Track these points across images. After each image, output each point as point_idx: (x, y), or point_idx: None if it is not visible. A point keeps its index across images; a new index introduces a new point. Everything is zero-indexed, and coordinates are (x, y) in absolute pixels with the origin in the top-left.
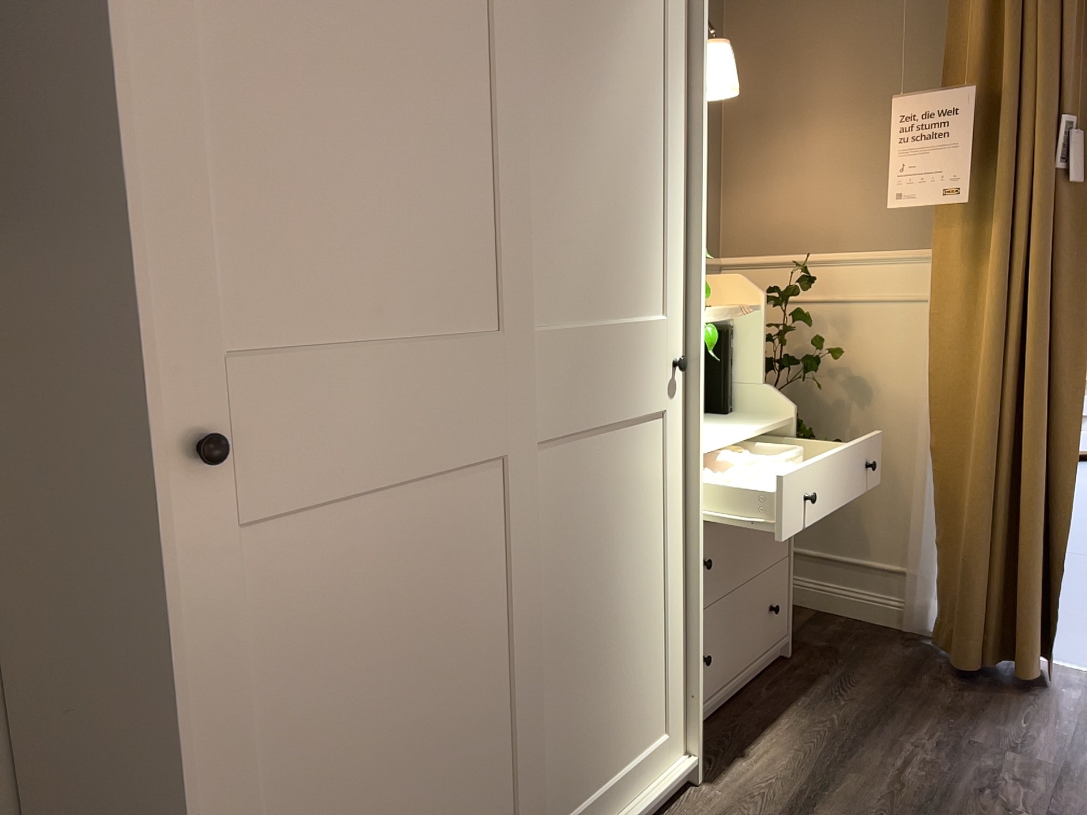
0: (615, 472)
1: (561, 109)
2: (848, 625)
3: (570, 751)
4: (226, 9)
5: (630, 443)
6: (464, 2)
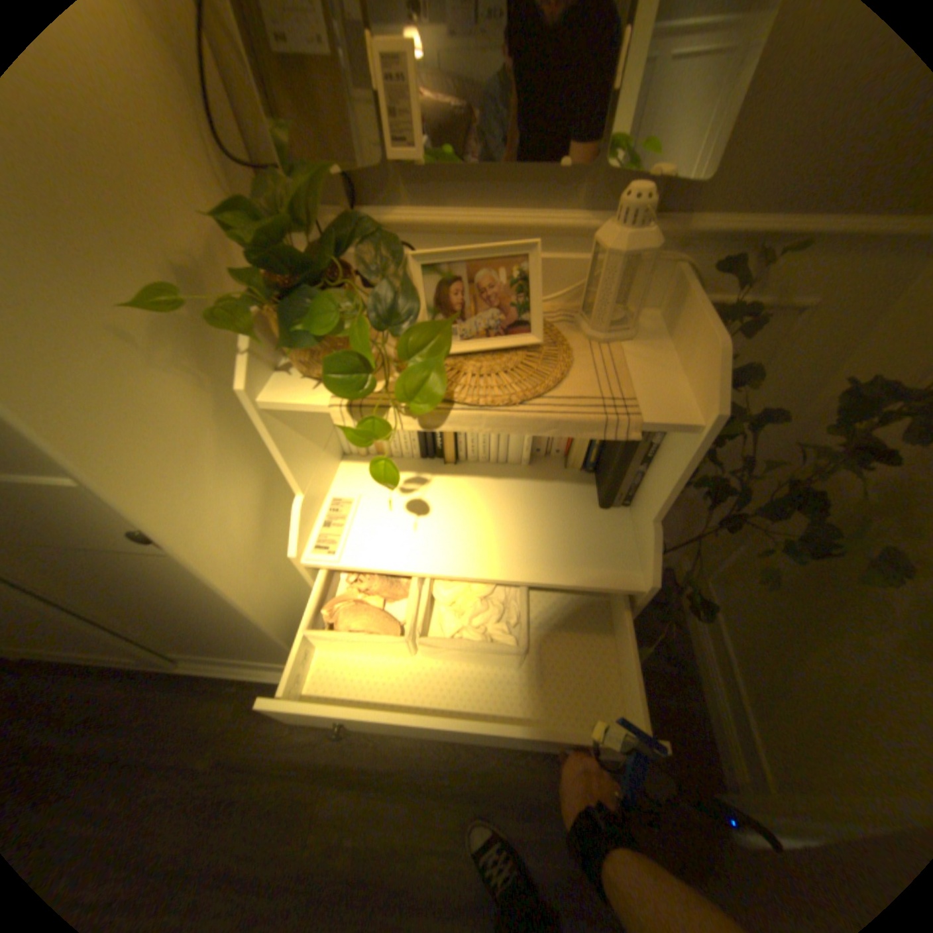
0: (101, 570)
1: None
2: (692, 717)
3: (172, 645)
4: None
5: (108, 560)
6: None
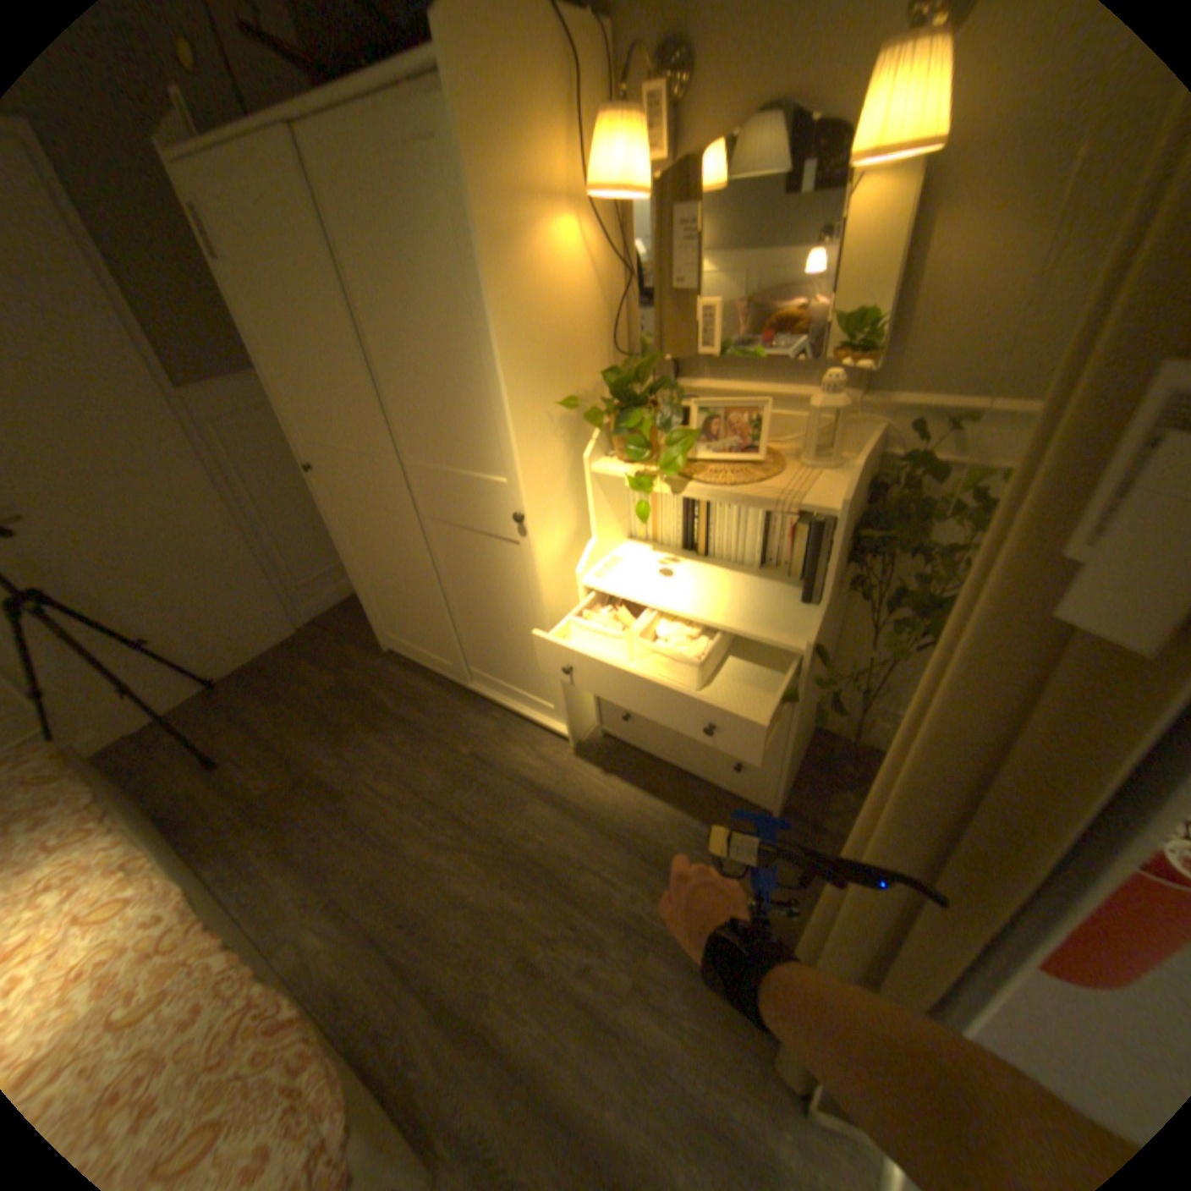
0: (482, 557)
1: (389, 339)
2: None
3: (481, 654)
4: (264, 336)
5: (490, 547)
6: (314, 300)
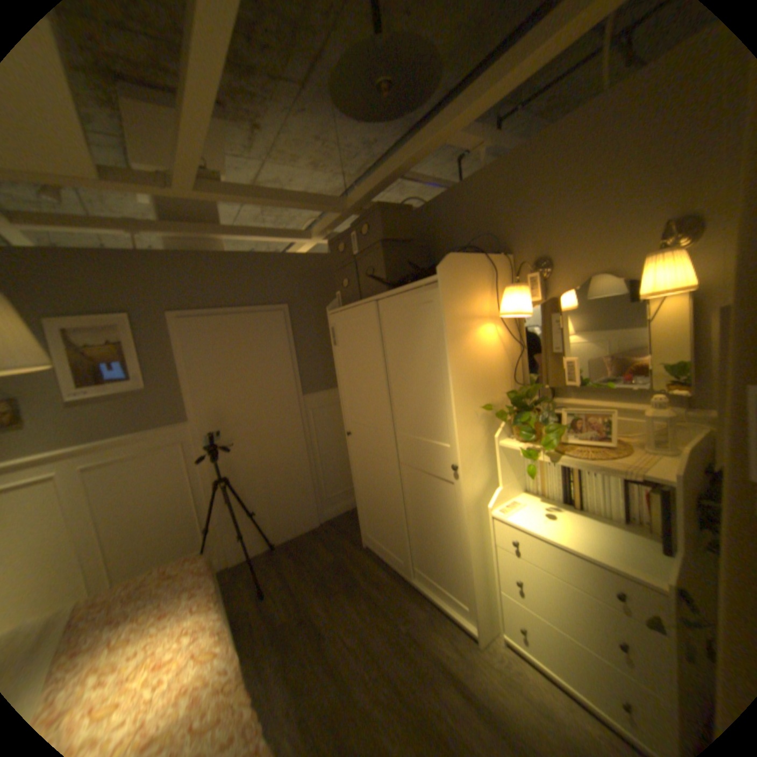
0: (431, 490)
1: (400, 376)
2: None
3: (422, 558)
4: (346, 374)
5: (436, 484)
6: (370, 360)
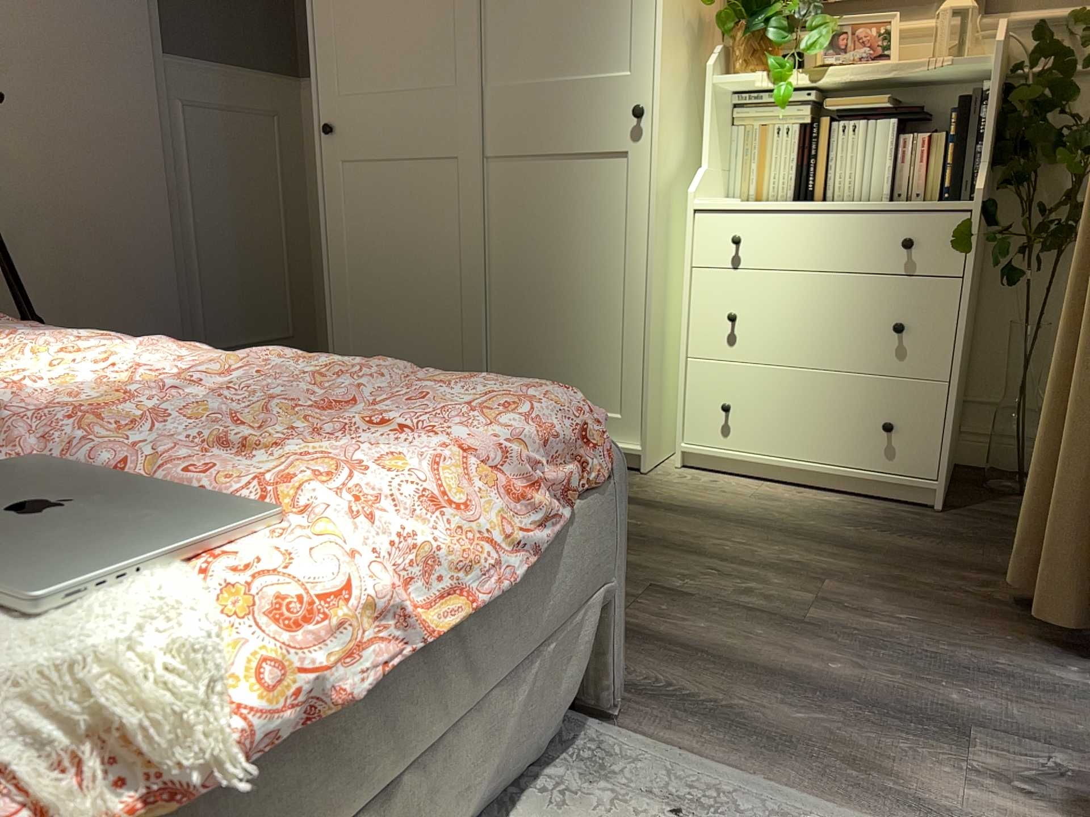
0: (569, 191)
1: None
2: None
3: (522, 361)
4: None
5: (585, 172)
6: None
